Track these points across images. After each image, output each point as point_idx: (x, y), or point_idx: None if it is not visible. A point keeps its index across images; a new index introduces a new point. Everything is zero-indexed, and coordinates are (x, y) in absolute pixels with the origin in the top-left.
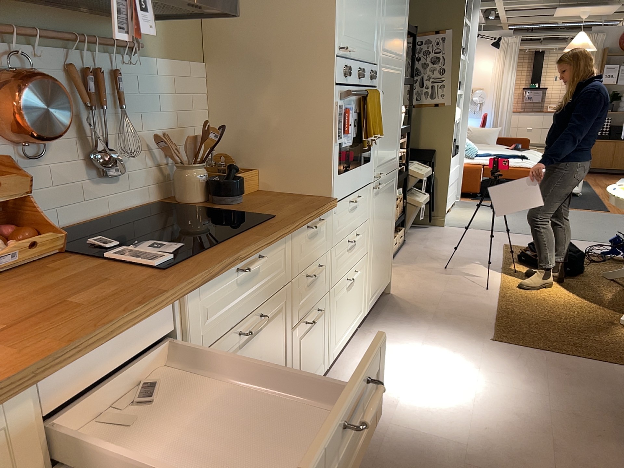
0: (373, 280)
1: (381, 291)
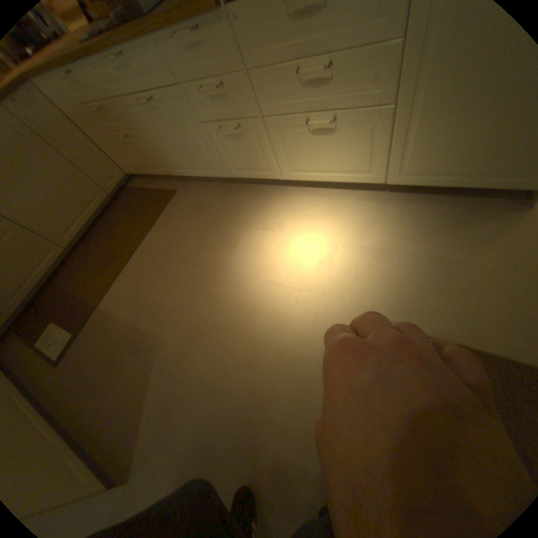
0: (419, 154)
1: (465, 182)
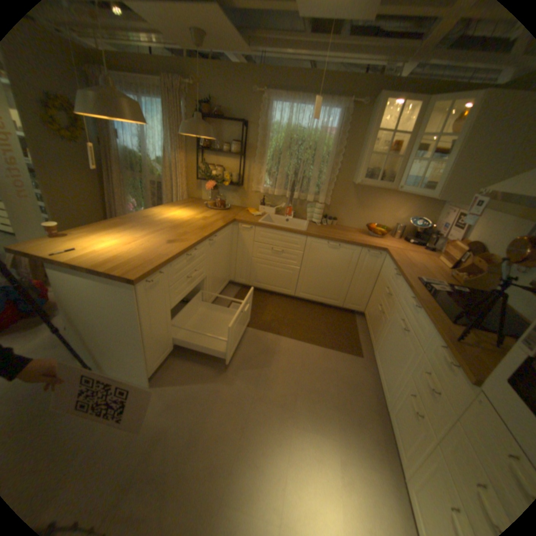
0: None
1: None
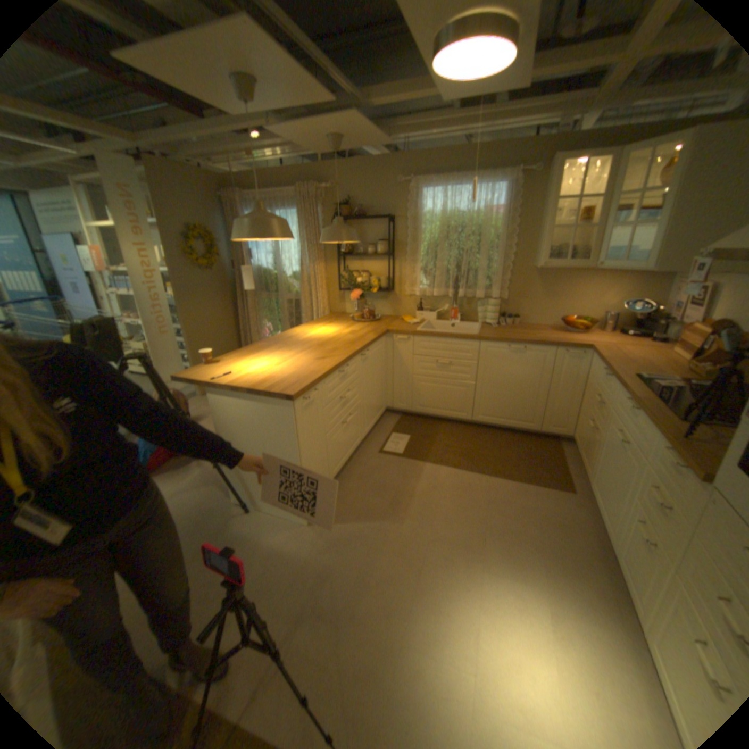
0: None
1: None
